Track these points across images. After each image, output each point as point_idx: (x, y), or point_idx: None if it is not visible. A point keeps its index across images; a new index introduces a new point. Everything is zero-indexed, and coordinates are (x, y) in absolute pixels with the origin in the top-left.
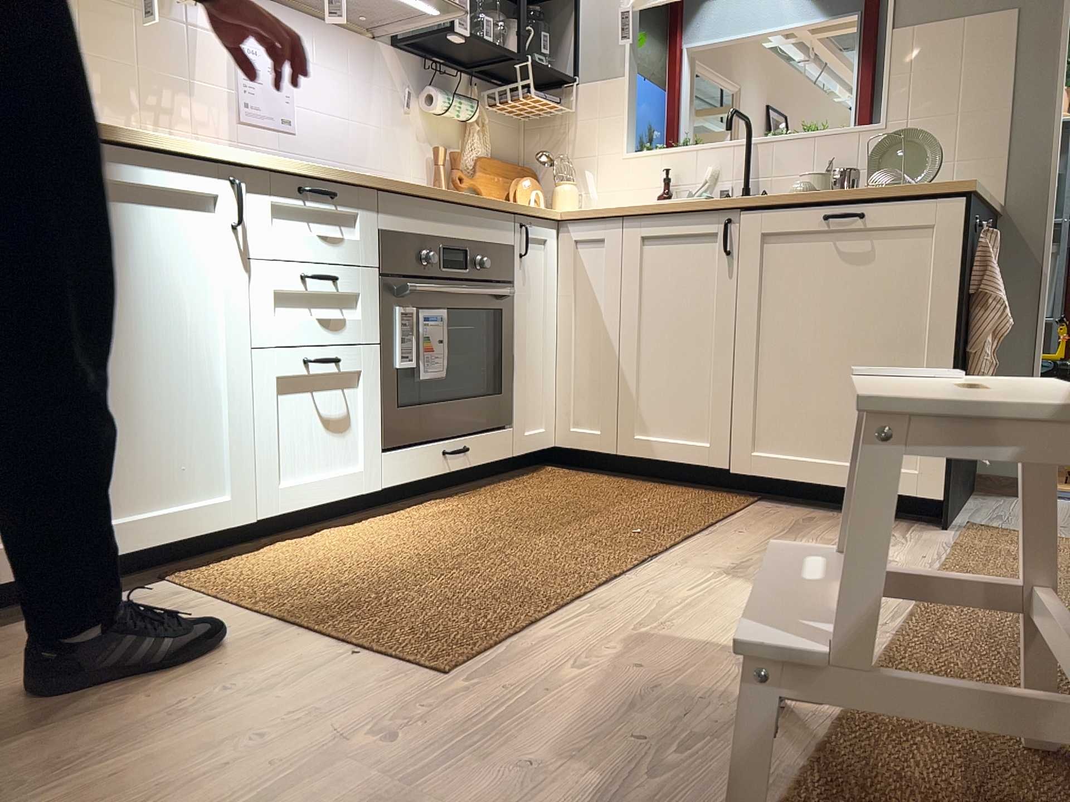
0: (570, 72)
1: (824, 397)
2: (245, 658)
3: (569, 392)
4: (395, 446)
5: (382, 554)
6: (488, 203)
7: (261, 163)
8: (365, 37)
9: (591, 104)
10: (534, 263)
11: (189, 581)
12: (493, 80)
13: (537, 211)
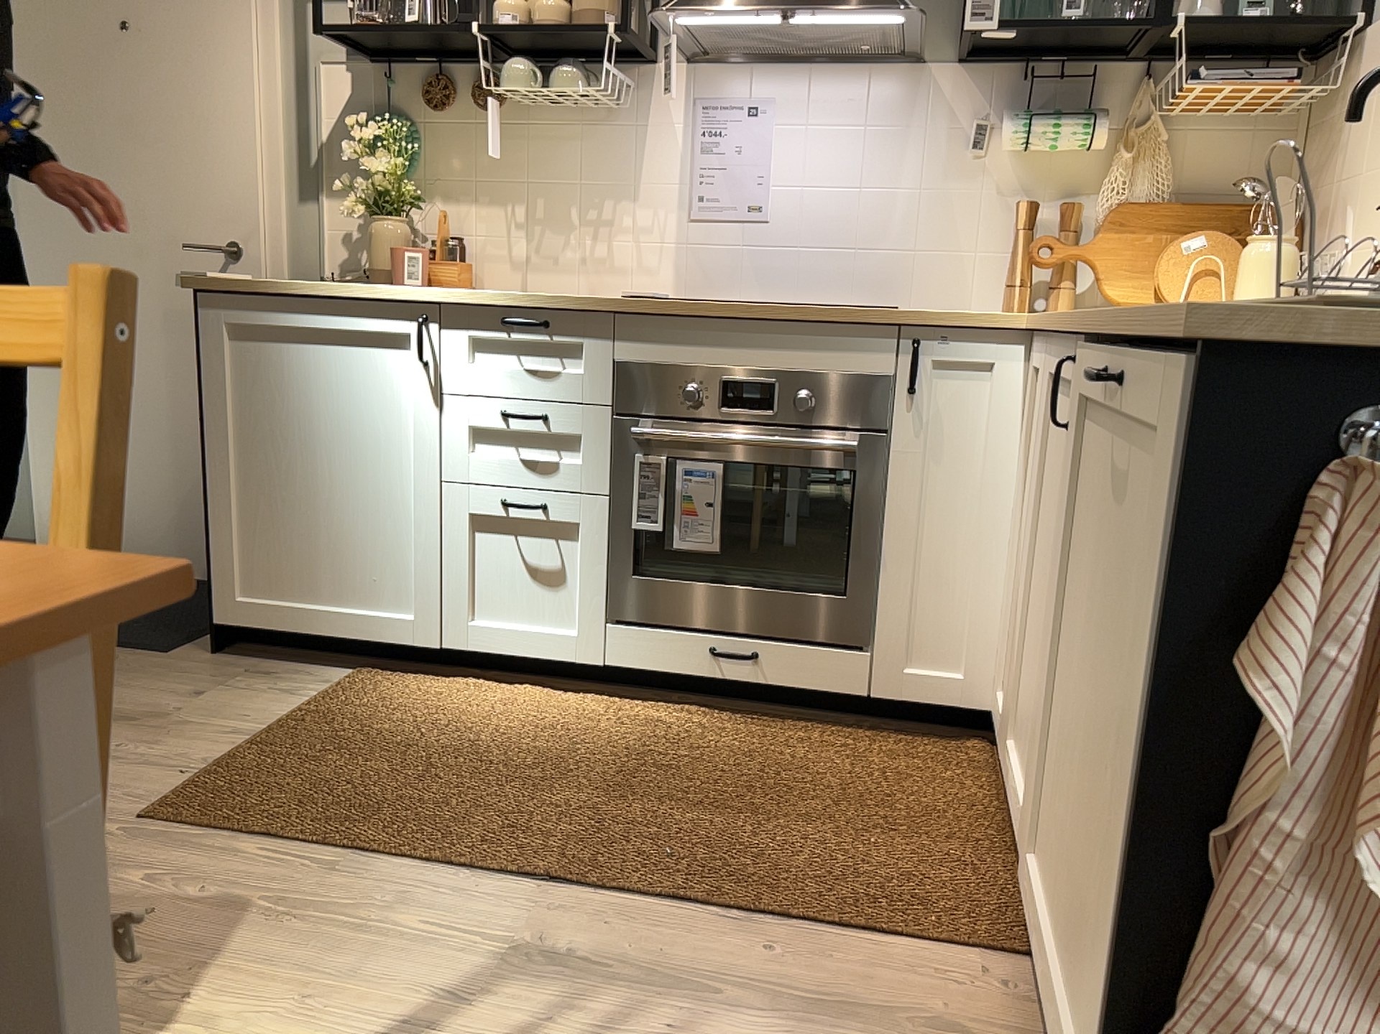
0: (1365, 3)
1: (1081, 813)
2: (171, 739)
3: (1006, 632)
4: (650, 624)
5: (460, 728)
6: (821, 316)
7: (450, 299)
8: (898, 62)
9: (1374, 67)
10: (958, 406)
11: (359, 678)
12: (1198, 57)
13: (957, 323)
